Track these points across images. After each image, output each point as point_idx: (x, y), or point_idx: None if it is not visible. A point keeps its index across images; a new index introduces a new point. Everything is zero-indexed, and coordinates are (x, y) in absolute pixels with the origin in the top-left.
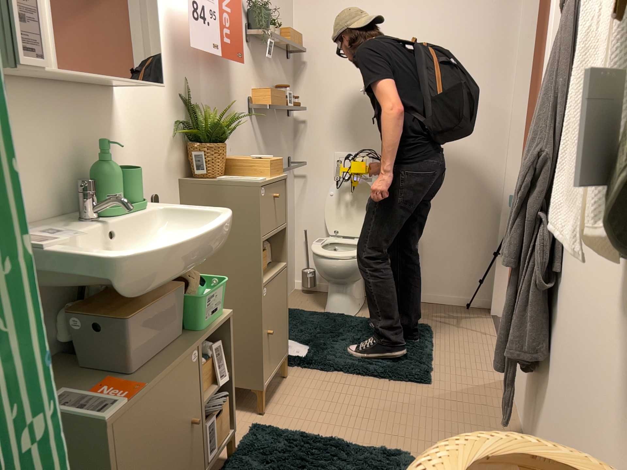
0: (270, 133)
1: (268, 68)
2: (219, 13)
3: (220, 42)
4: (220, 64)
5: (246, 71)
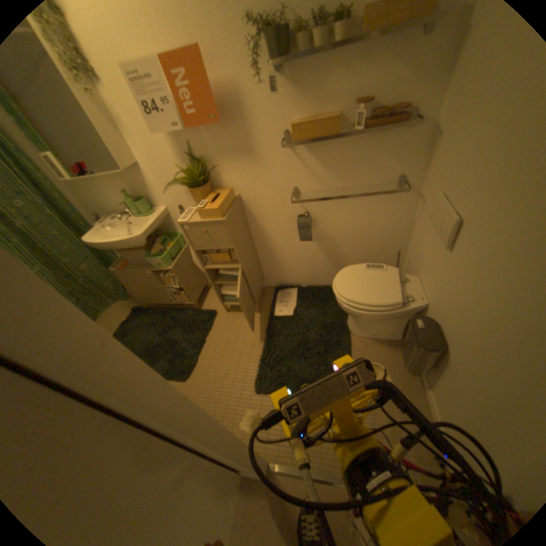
0: (340, 156)
1: (340, 77)
2: (168, 93)
3: (178, 116)
4: (227, 114)
5: (275, 104)
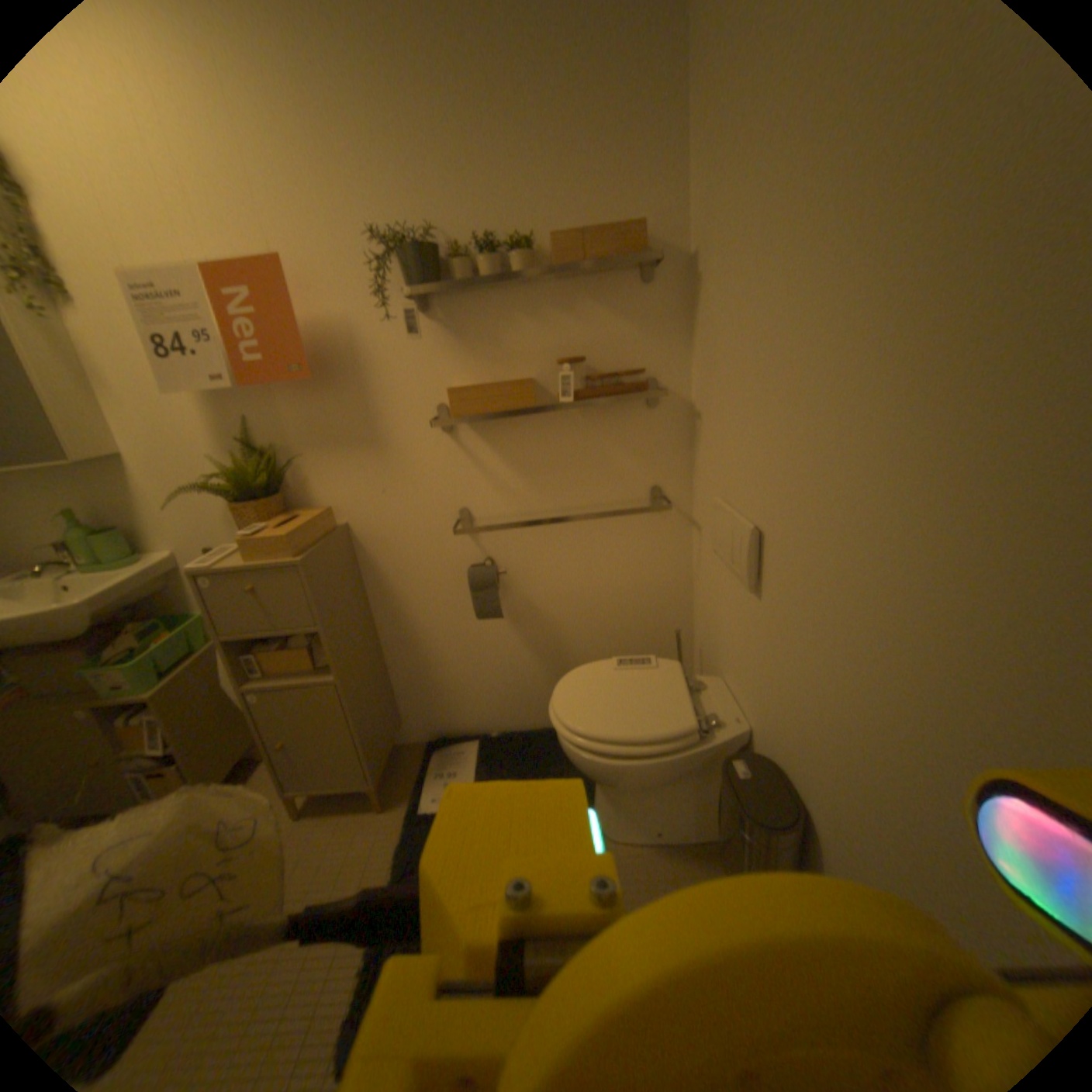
0: (545, 448)
1: (530, 325)
2: (213, 322)
3: (227, 362)
4: (331, 370)
5: (422, 359)
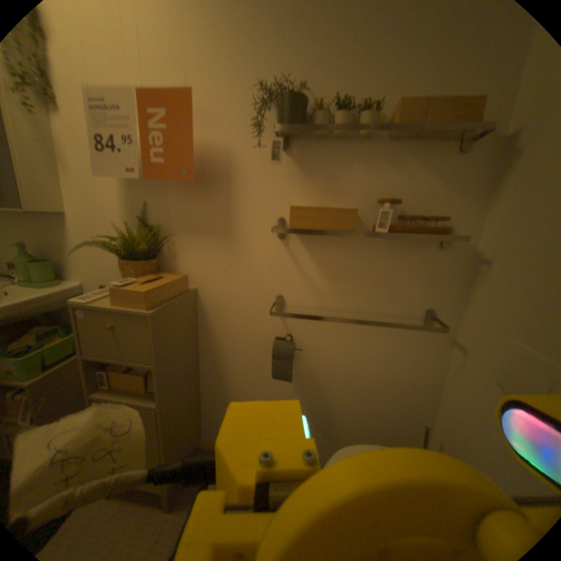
0: (350, 265)
1: (360, 173)
2: (136, 133)
3: (139, 163)
4: (210, 183)
5: (274, 185)
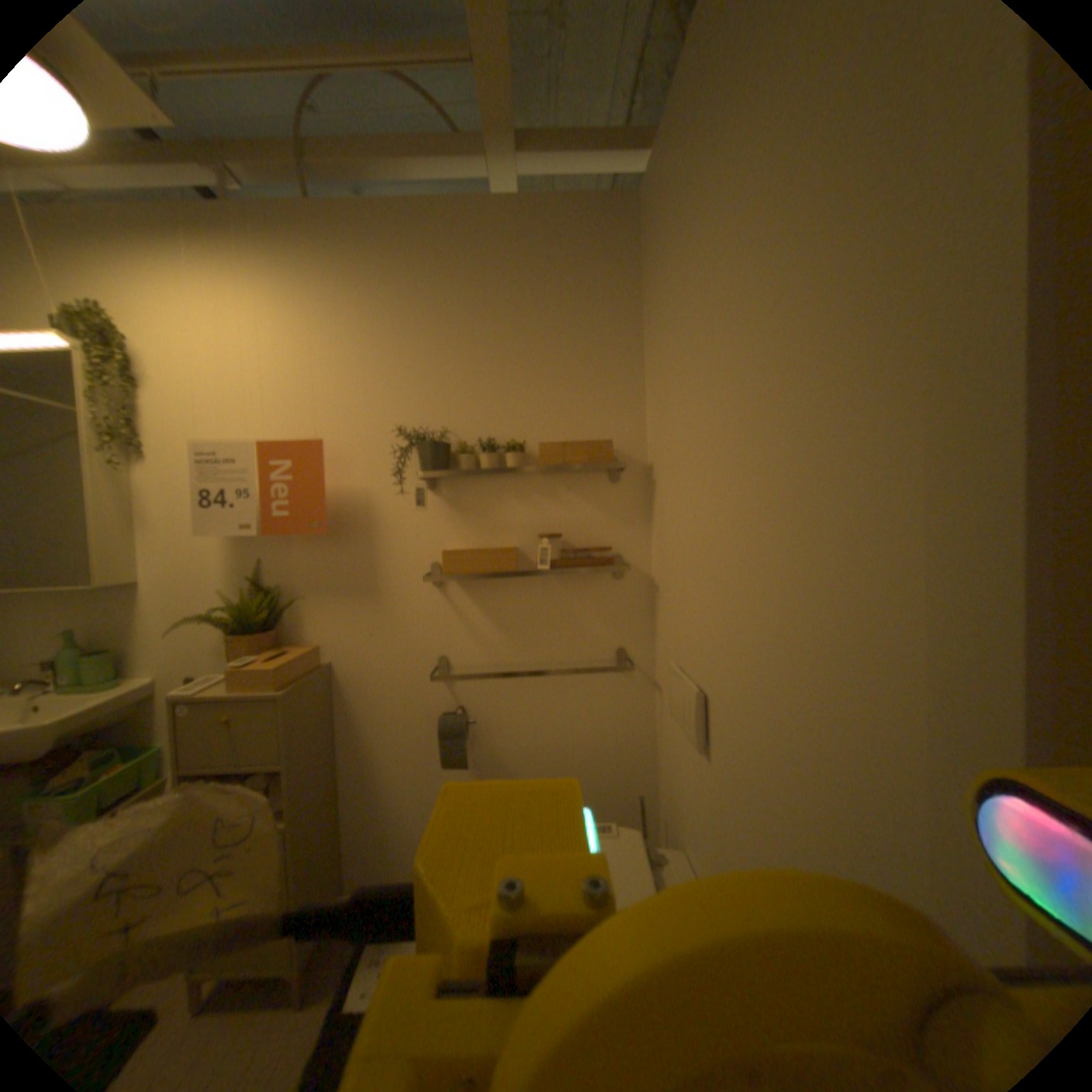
0: (522, 607)
1: (518, 506)
2: (257, 484)
3: (259, 516)
4: (345, 528)
5: (424, 525)
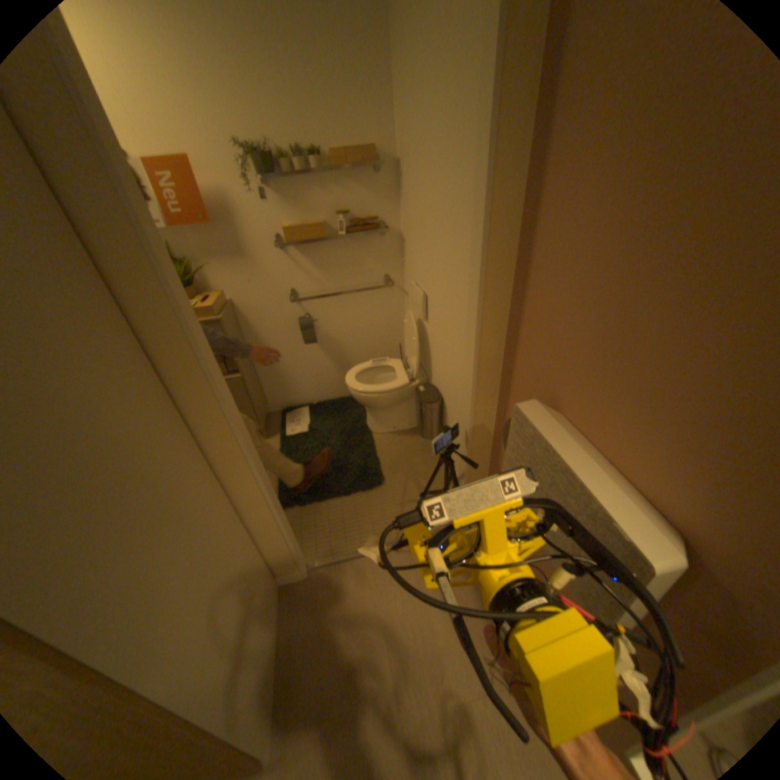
0: (331, 259)
1: (320, 195)
2: (152, 193)
3: (161, 215)
4: (215, 218)
5: (265, 212)
